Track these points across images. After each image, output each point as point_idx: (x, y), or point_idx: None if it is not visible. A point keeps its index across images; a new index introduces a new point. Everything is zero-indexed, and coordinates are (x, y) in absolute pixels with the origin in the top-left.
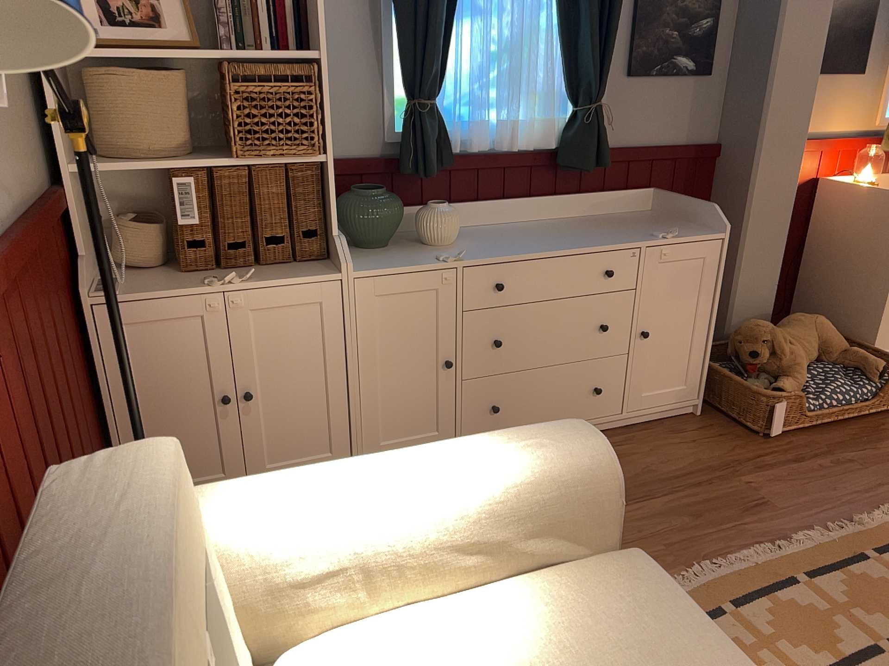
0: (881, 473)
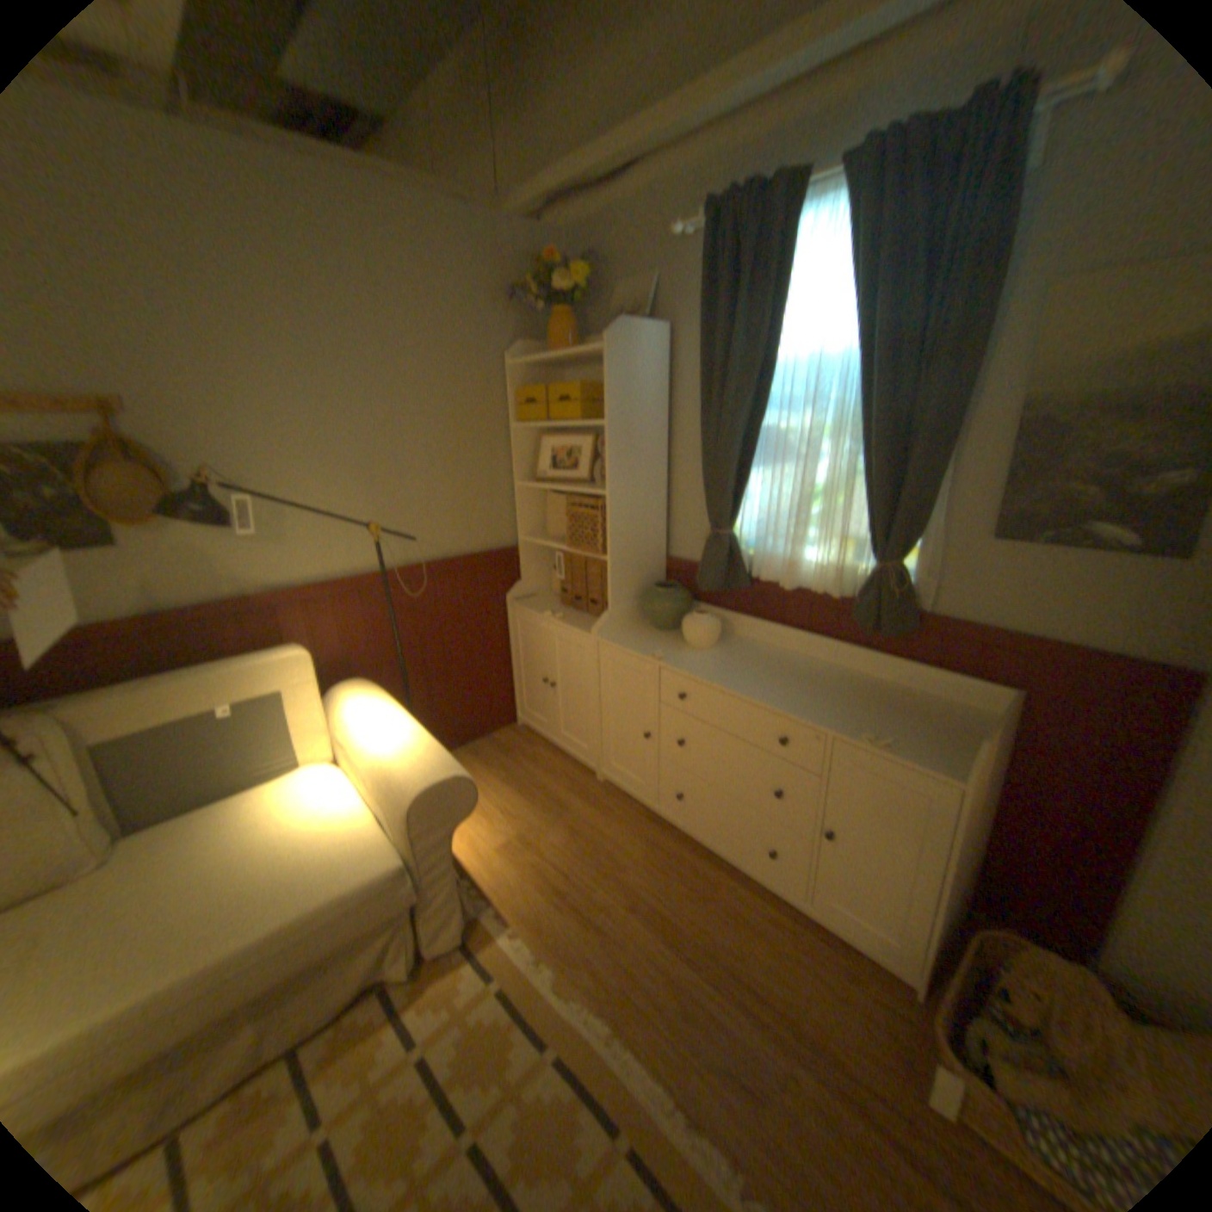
0: None
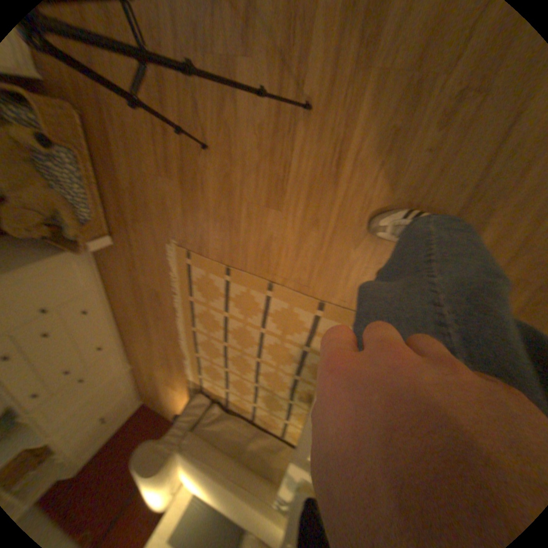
0: (140, 218)
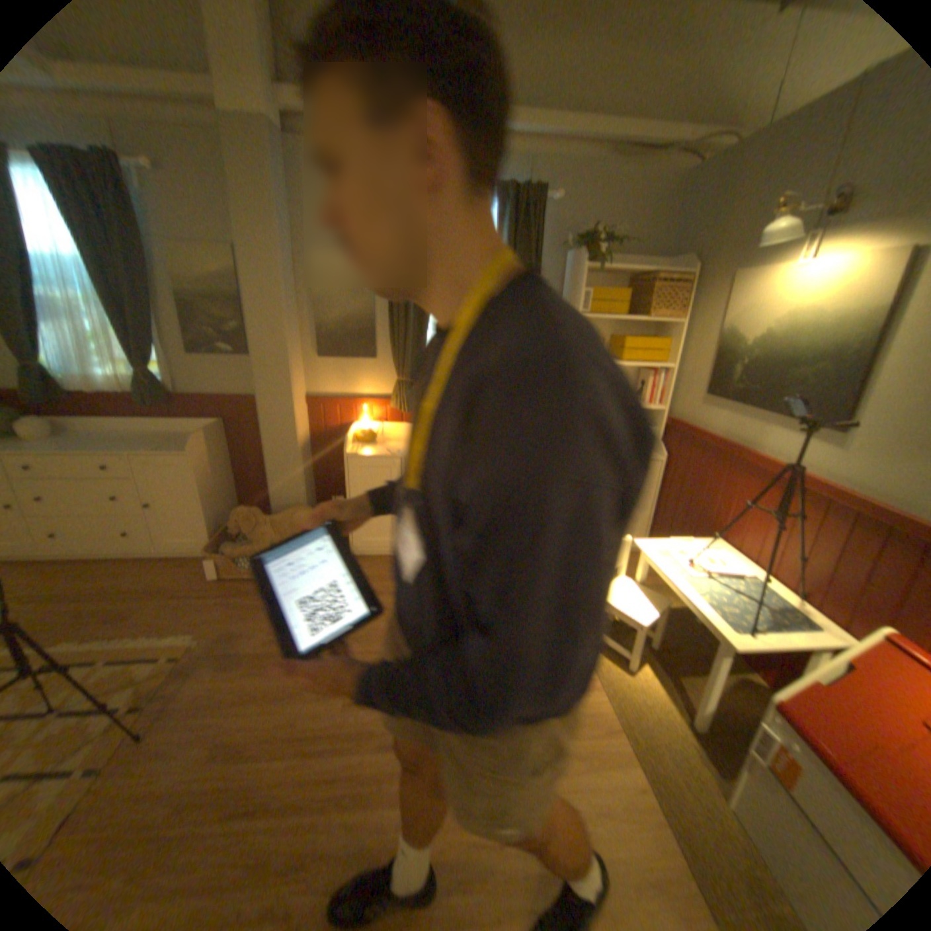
0: (227, 617)
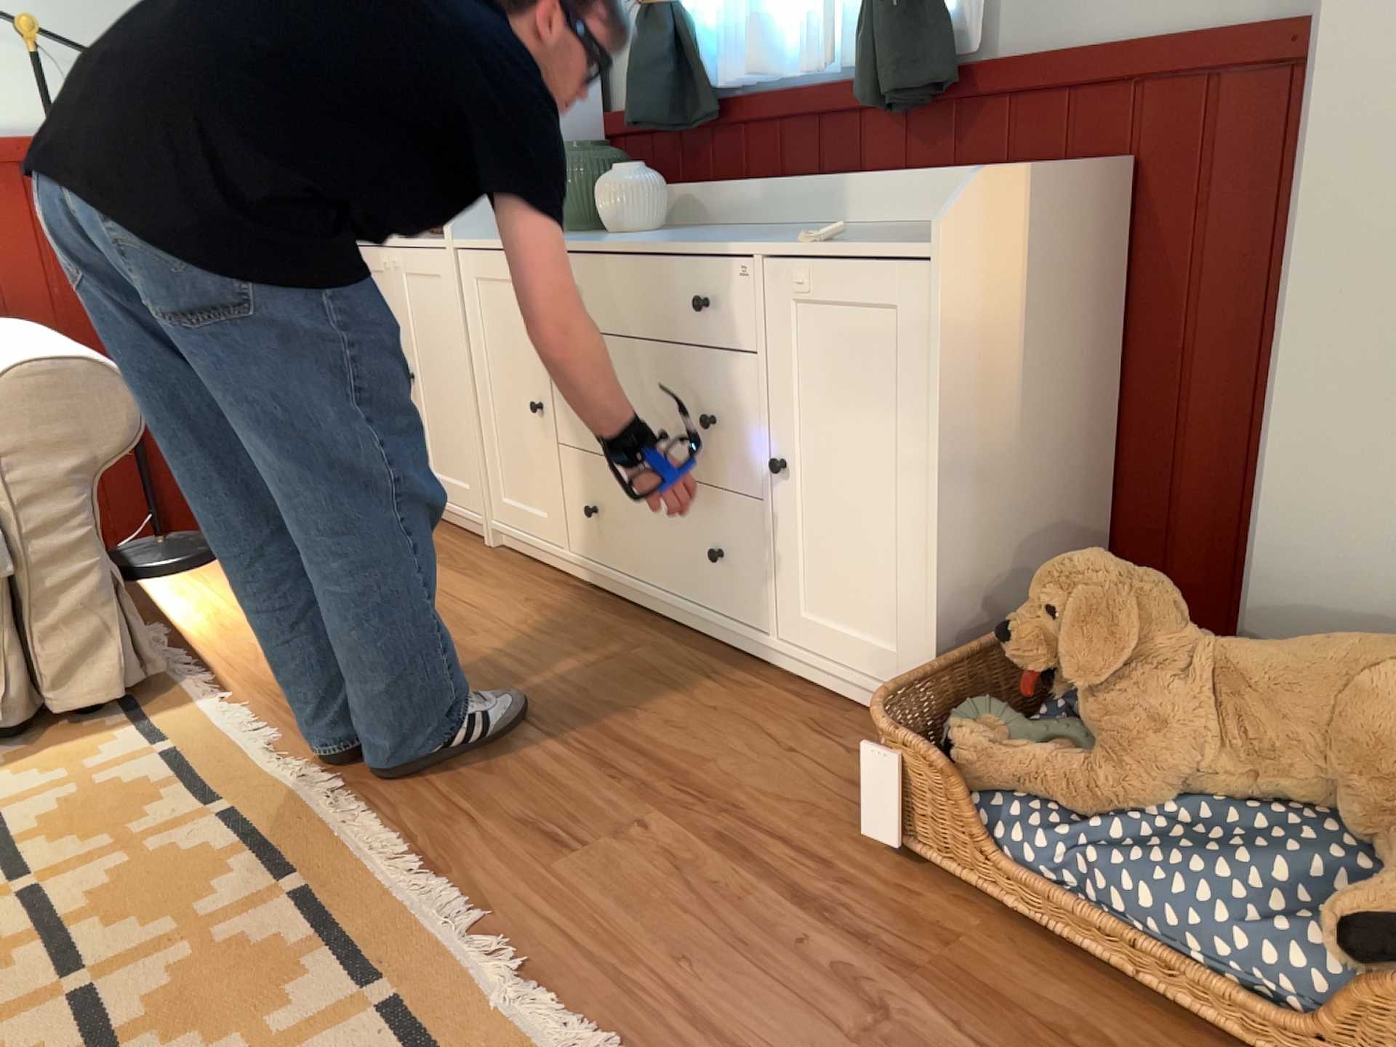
0: None
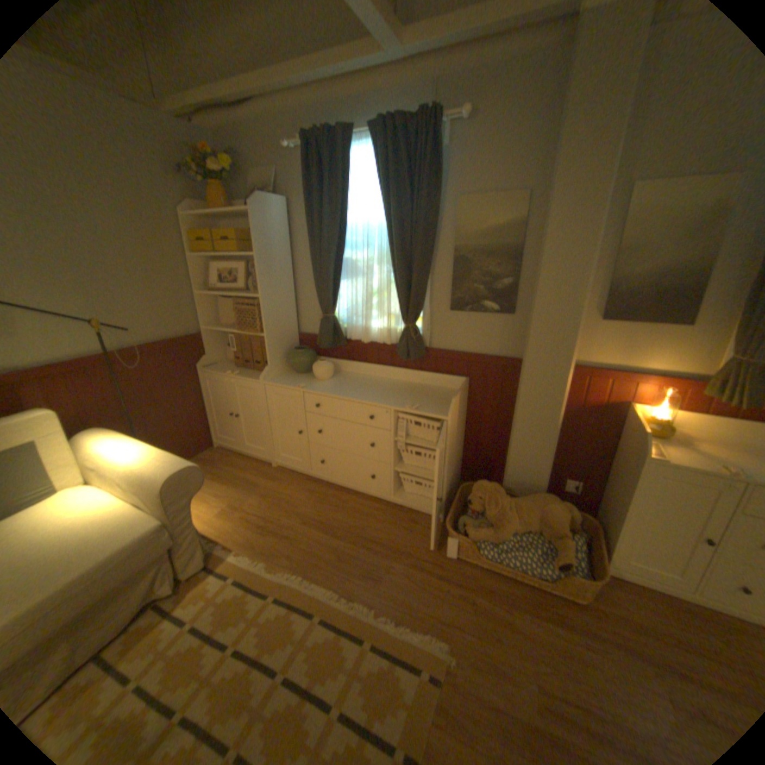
0: (477, 625)
